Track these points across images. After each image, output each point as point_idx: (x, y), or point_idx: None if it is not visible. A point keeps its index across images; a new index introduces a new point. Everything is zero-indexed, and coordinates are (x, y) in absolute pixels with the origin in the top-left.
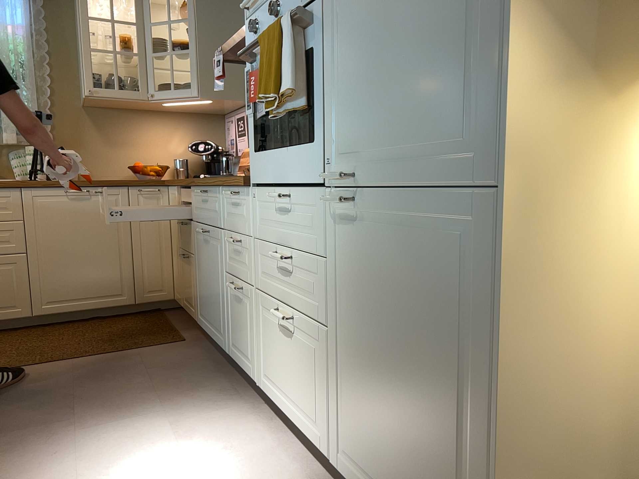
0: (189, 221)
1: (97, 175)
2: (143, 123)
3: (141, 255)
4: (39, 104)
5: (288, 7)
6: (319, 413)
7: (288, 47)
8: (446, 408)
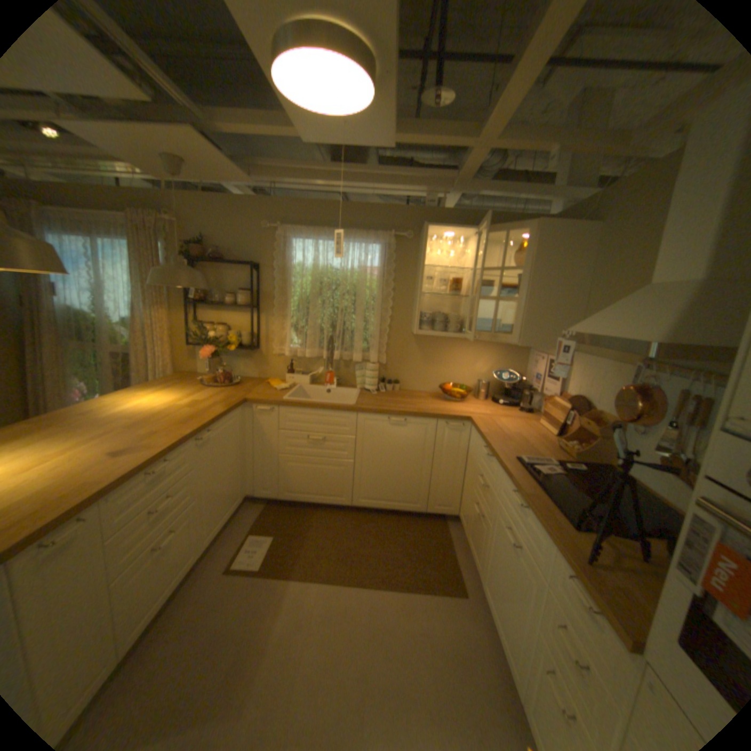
0: (493, 489)
1: (414, 386)
2: (457, 346)
3: (438, 476)
4: (381, 329)
5: None
6: None
7: None
8: None
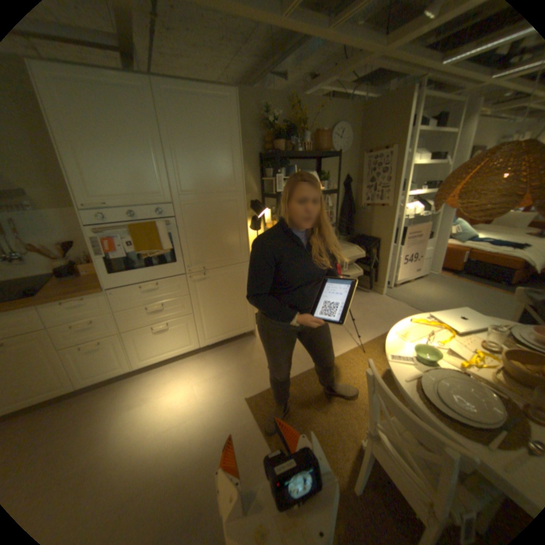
0: None
1: None
2: None
3: None
4: None
5: (139, 215)
6: (188, 340)
7: (162, 234)
8: (238, 303)
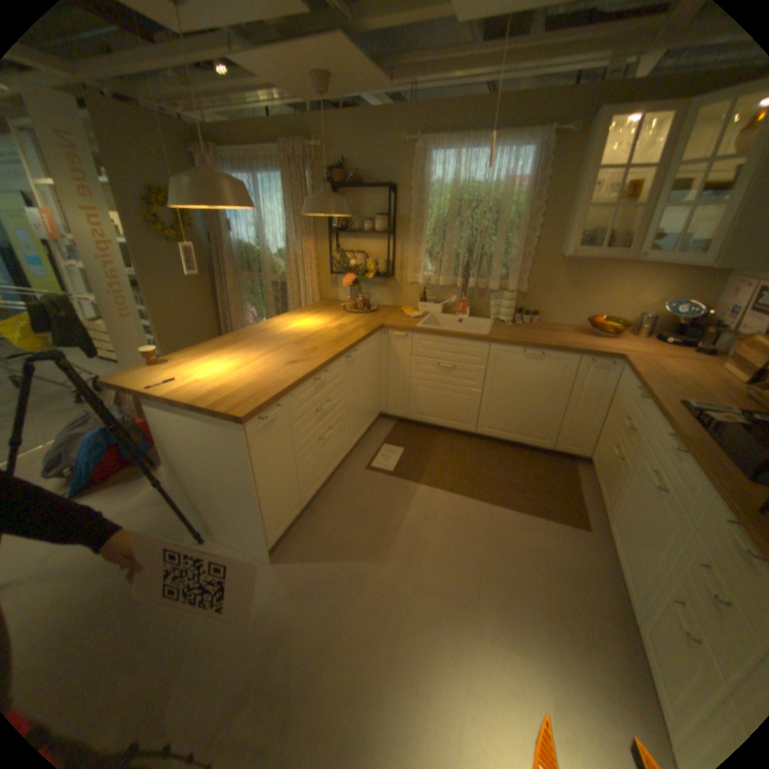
0: (641, 433)
1: (556, 318)
2: (619, 271)
3: (573, 415)
4: (523, 252)
5: None
6: None
7: None
8: None
